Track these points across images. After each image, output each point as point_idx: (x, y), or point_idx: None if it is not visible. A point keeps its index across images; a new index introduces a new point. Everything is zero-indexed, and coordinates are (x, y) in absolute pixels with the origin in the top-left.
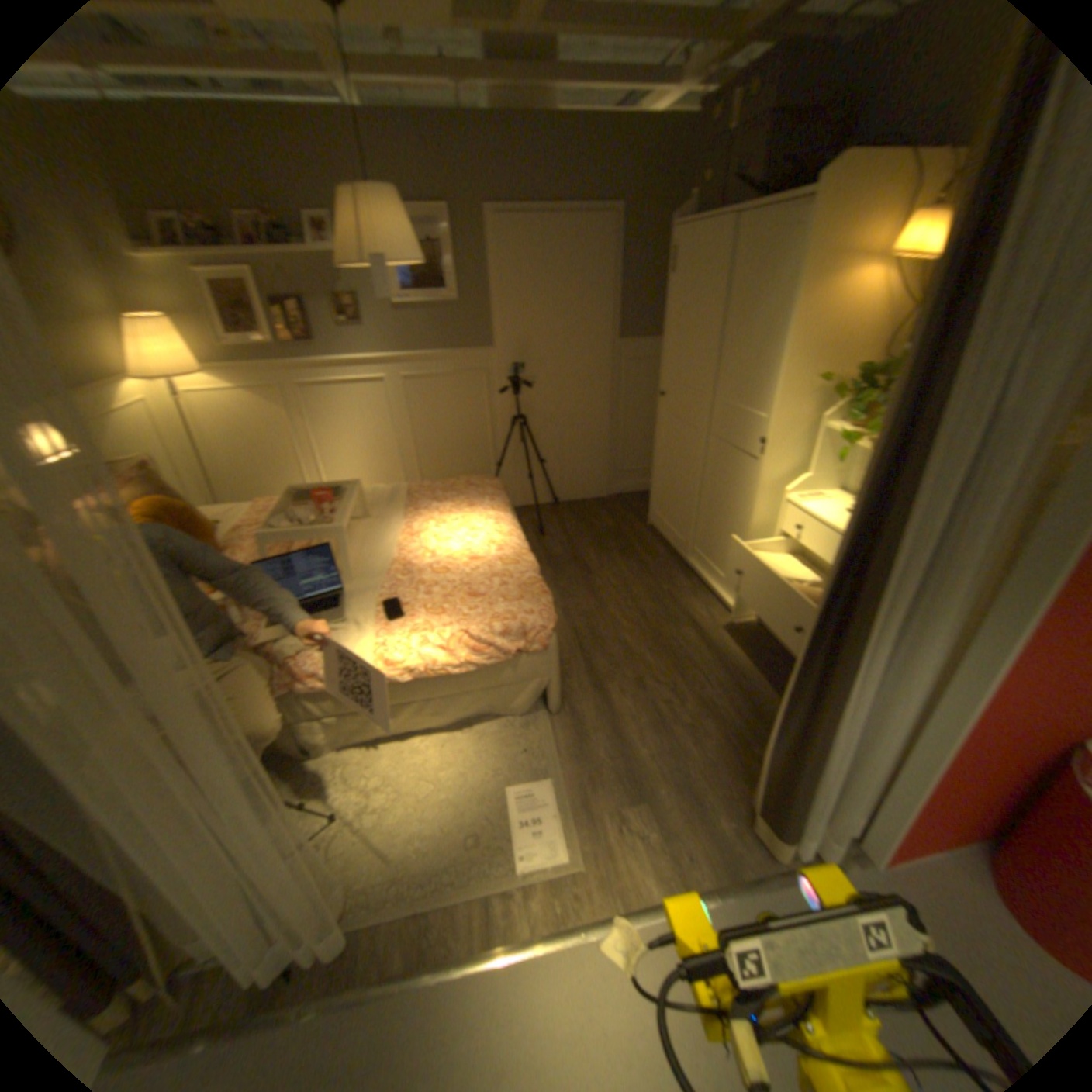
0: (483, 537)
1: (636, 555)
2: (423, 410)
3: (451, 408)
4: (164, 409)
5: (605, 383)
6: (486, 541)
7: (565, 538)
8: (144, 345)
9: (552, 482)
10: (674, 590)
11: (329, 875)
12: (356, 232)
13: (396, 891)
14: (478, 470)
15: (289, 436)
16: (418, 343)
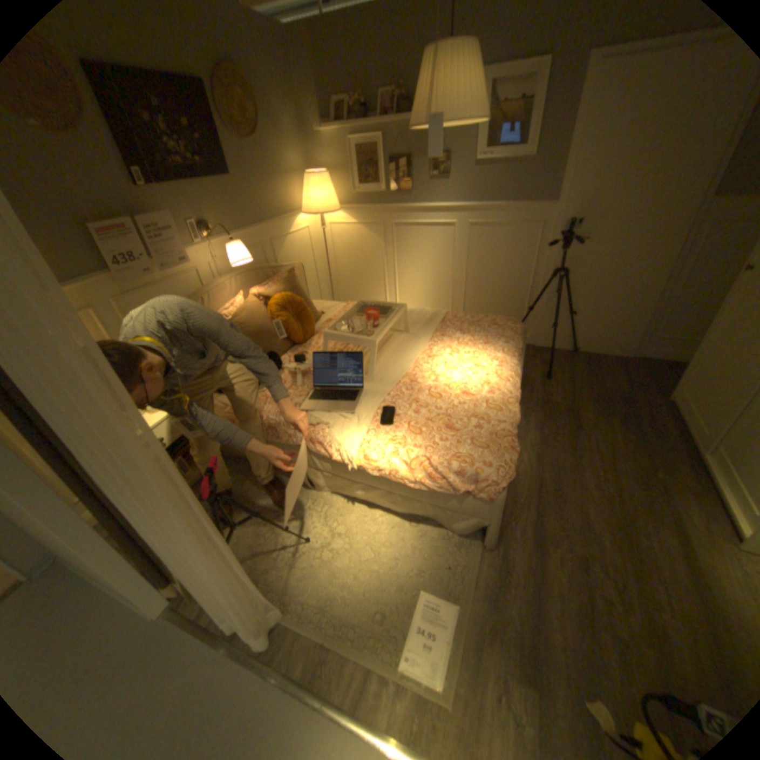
0: (481, 375)
1: (640, 428)
2: (478, 252)
3: (501, 253)
4: (317, 234)
5: (674, 245)
6: (482, 380)
7: (569, 388)
8: (309, 191)
9: (577, 332)
10: (672, 484)
11: (289, 579)
12: (435, 94)
13: (313, 624)
14: (510, 309)
15: (381, 260)
16: (488, 195)
